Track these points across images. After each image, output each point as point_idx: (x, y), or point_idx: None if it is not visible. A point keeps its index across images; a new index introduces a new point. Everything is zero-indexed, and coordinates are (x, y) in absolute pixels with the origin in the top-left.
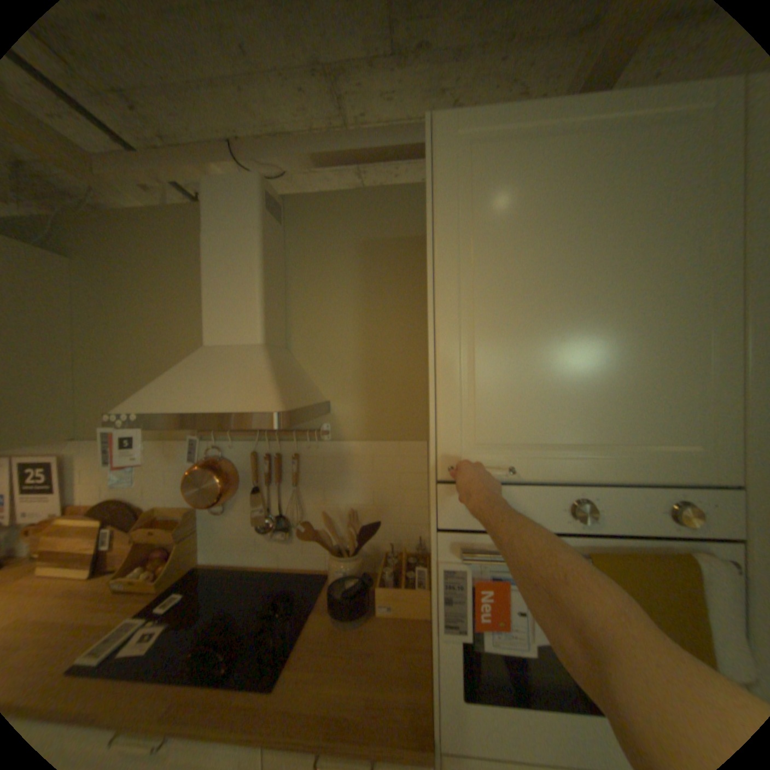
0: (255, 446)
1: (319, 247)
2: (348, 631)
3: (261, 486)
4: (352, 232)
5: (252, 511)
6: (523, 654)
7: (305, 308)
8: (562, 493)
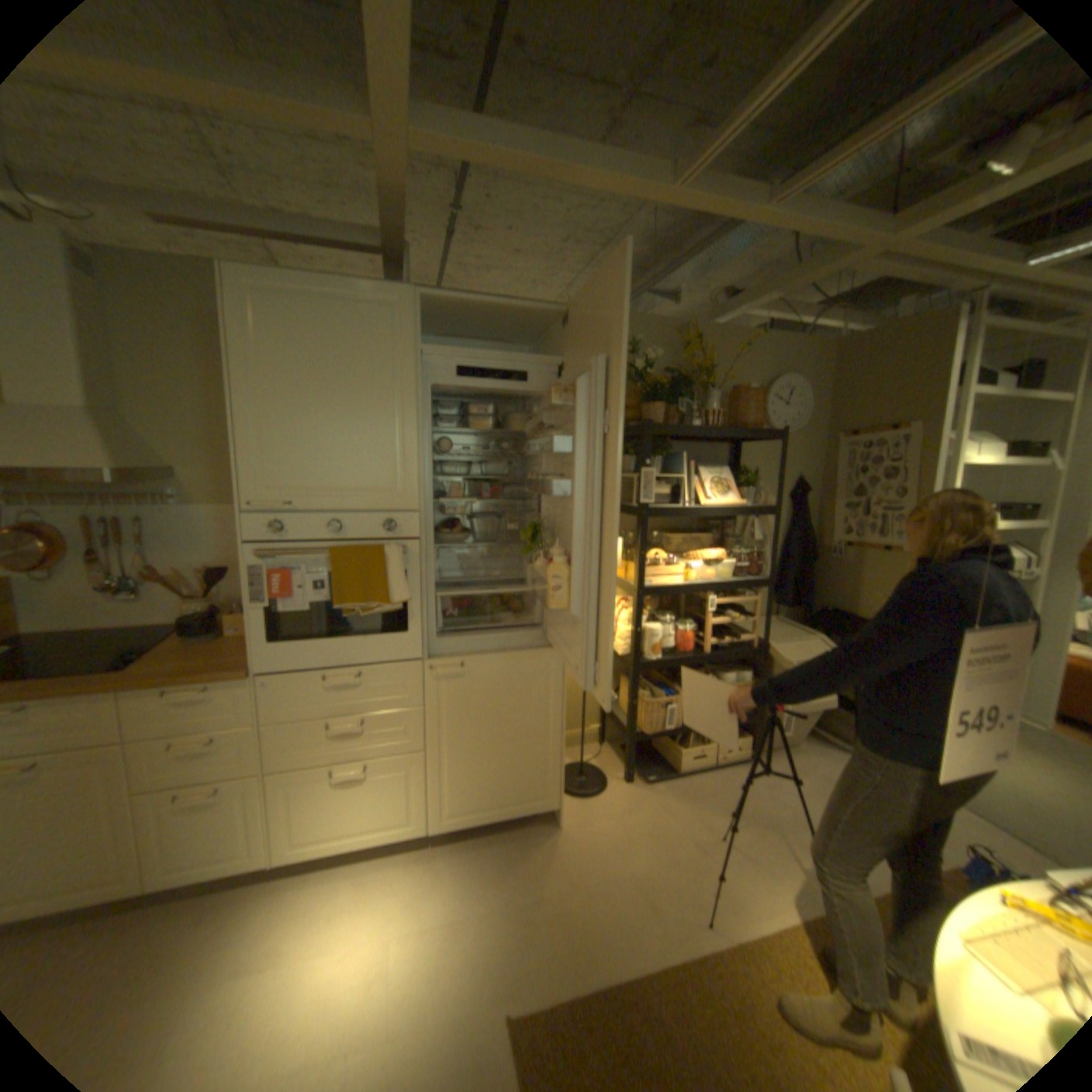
0: (82, 511)
1: (144, 311)
2: (194, 646)
3: (94, 551)
4: (184, 302)
5: (85, 573)
6: (299, 610)
7: (133, 373)
8: (320, 518)
